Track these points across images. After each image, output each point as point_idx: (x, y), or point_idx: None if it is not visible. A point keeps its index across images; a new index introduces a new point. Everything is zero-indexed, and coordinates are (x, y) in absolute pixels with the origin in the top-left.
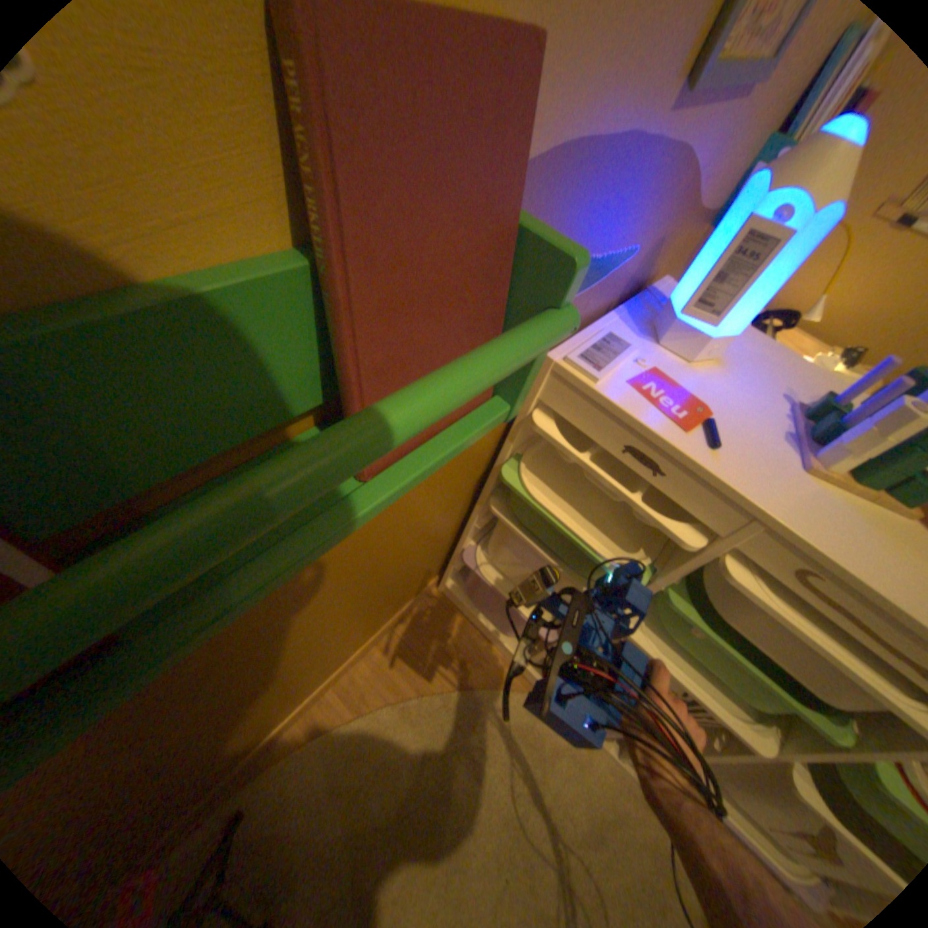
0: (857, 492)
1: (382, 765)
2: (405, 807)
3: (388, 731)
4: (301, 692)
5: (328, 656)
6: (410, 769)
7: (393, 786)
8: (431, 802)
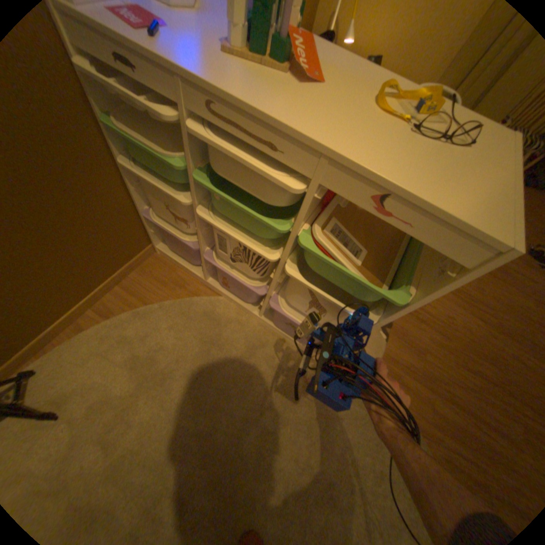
0: (245, 56)
1: (121, 339)
2: (135, 355)
3: (124, 323)
4: (44, 299)
5: (47, 272)
6: (139, 338)
7: (128, 347)
8: (151, 351)
